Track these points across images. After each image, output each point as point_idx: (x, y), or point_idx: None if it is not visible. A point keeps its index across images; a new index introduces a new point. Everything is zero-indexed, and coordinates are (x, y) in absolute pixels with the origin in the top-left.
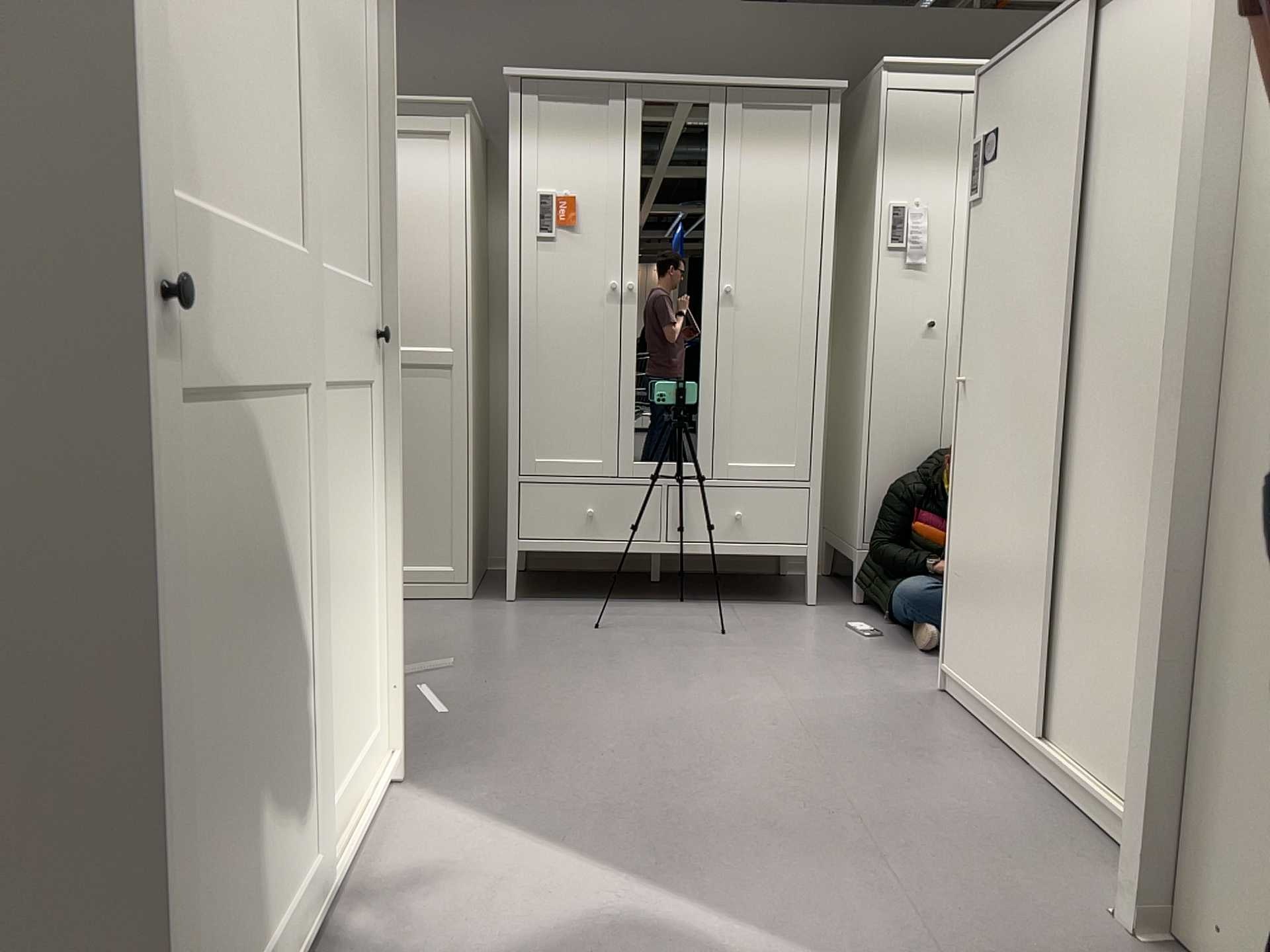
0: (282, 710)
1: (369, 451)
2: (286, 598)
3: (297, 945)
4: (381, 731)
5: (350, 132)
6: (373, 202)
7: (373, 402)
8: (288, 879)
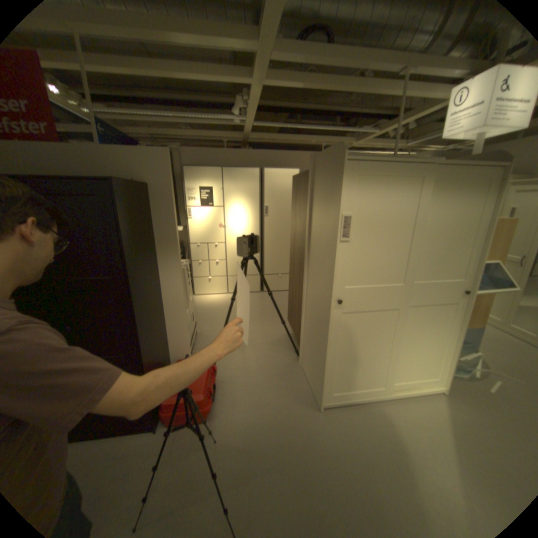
0: (378, 360)
1: (455, 319)
2: (384, 343)
3: (373, 397)
4: (443, 381)
5: (462, 245)
6: (477, 258)
7: (461, 308)
8: (374, 386)
